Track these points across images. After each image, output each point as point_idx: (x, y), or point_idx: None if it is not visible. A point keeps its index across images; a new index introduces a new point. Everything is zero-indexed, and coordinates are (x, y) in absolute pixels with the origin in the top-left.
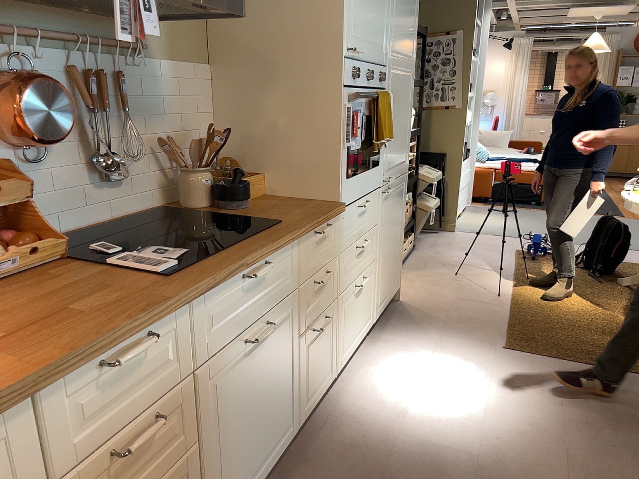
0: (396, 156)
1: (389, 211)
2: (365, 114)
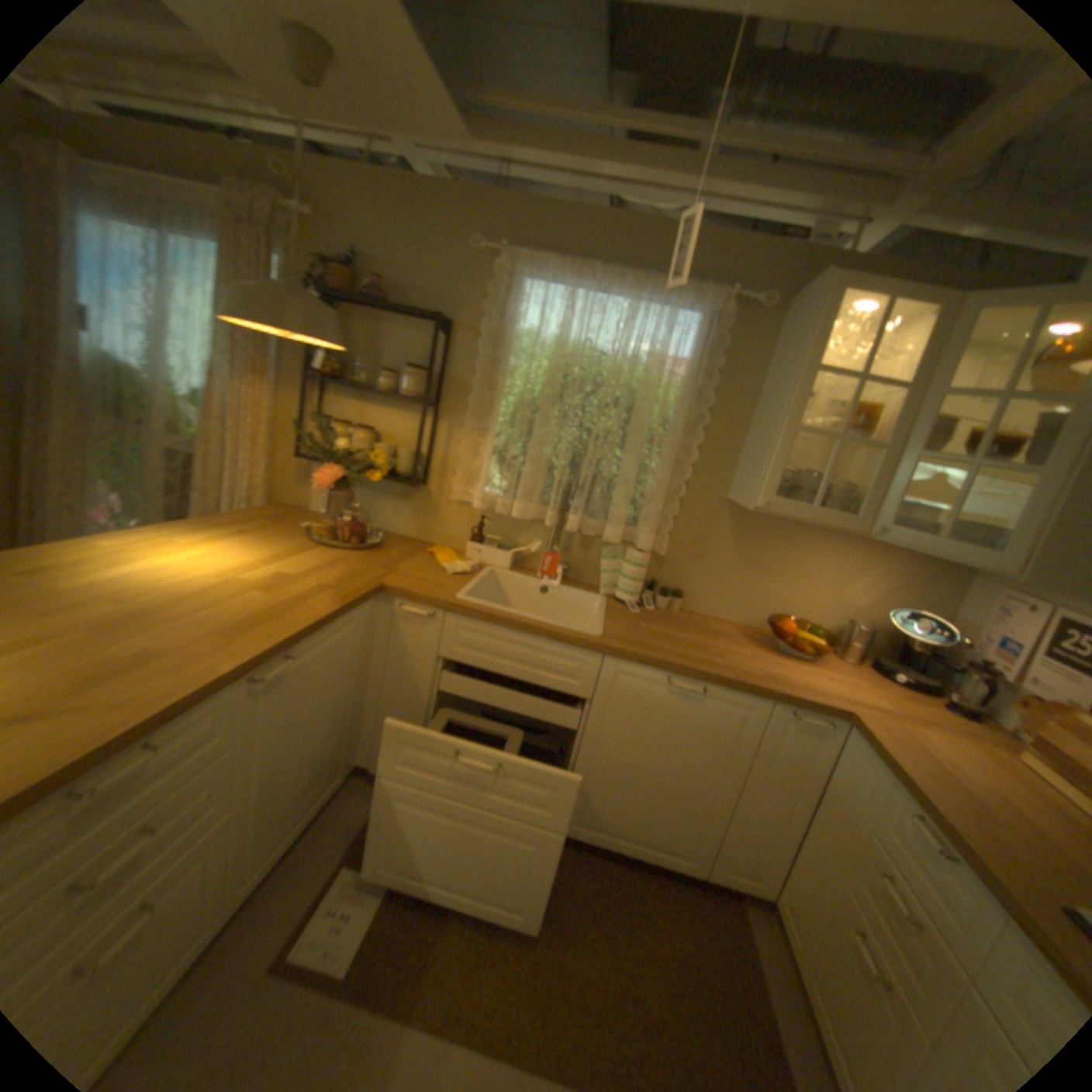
0: None
1: None
2: None
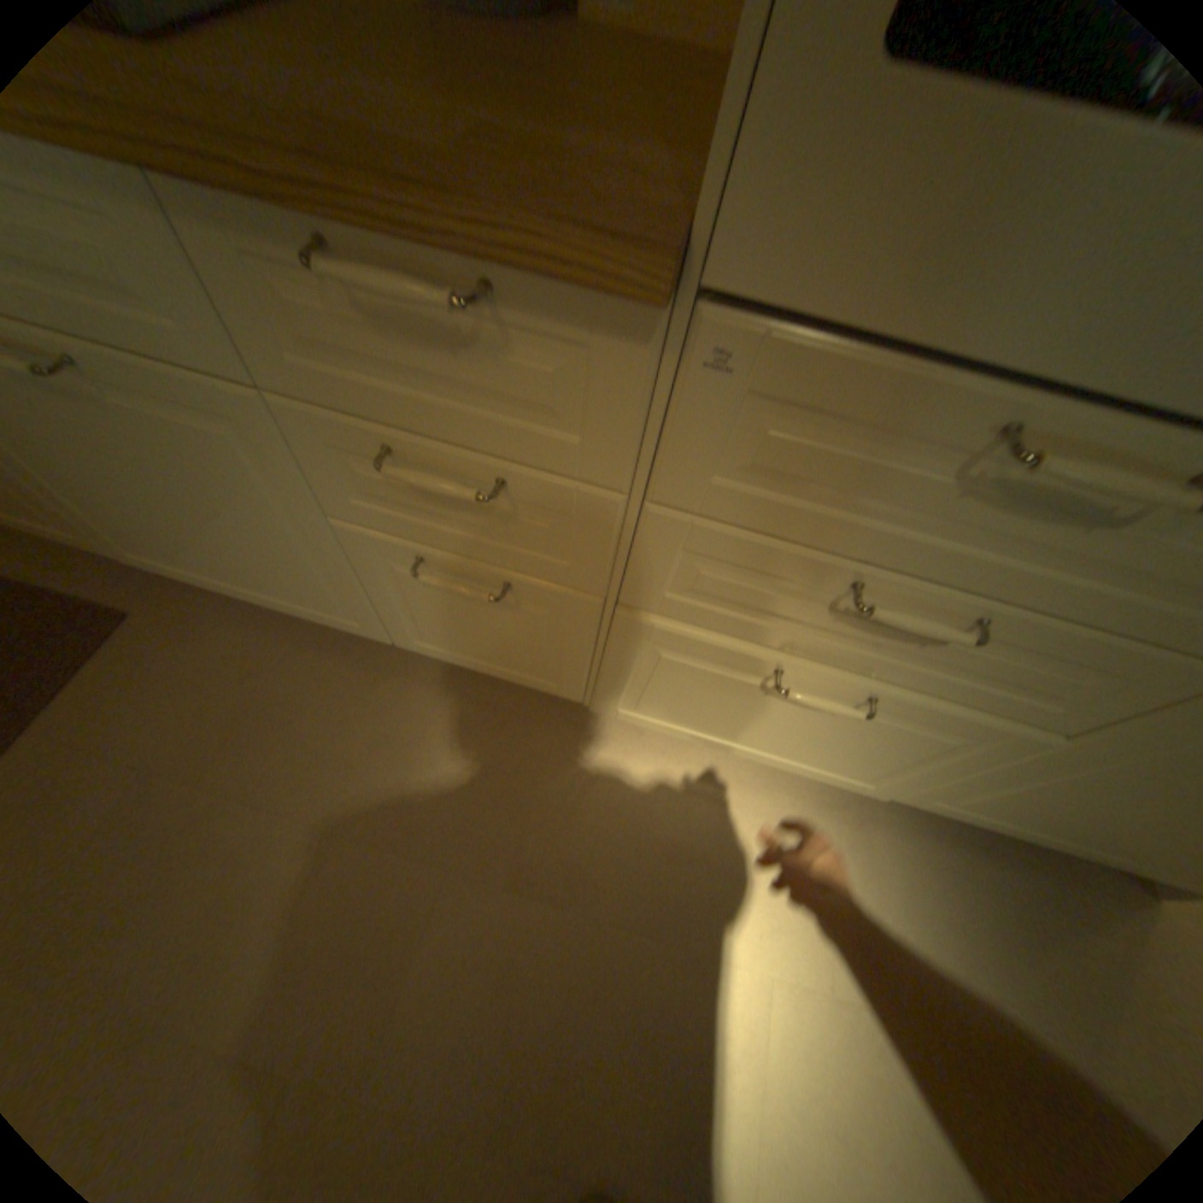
0: None
1: None
2: None
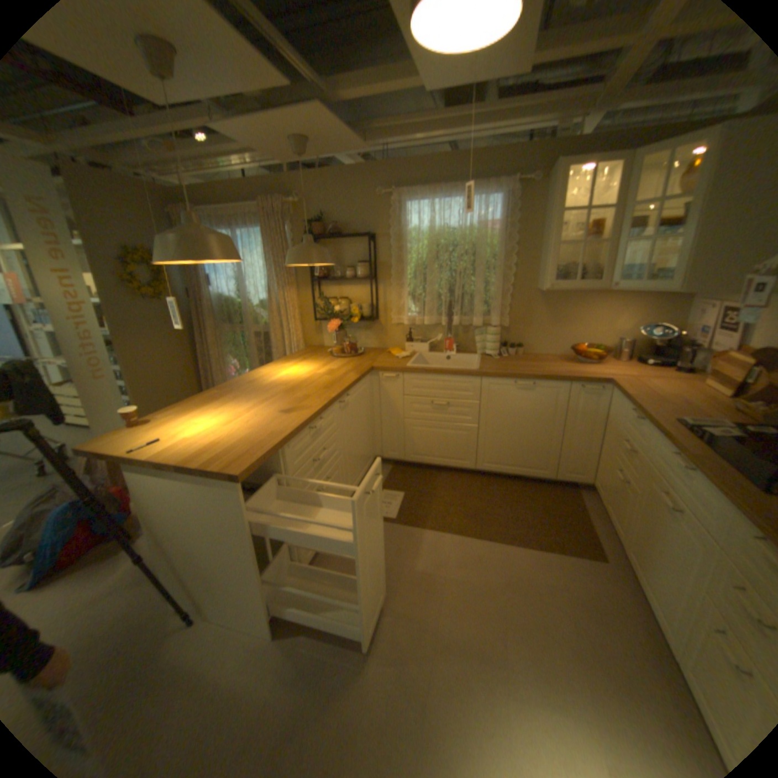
0: None
1: None
2: None
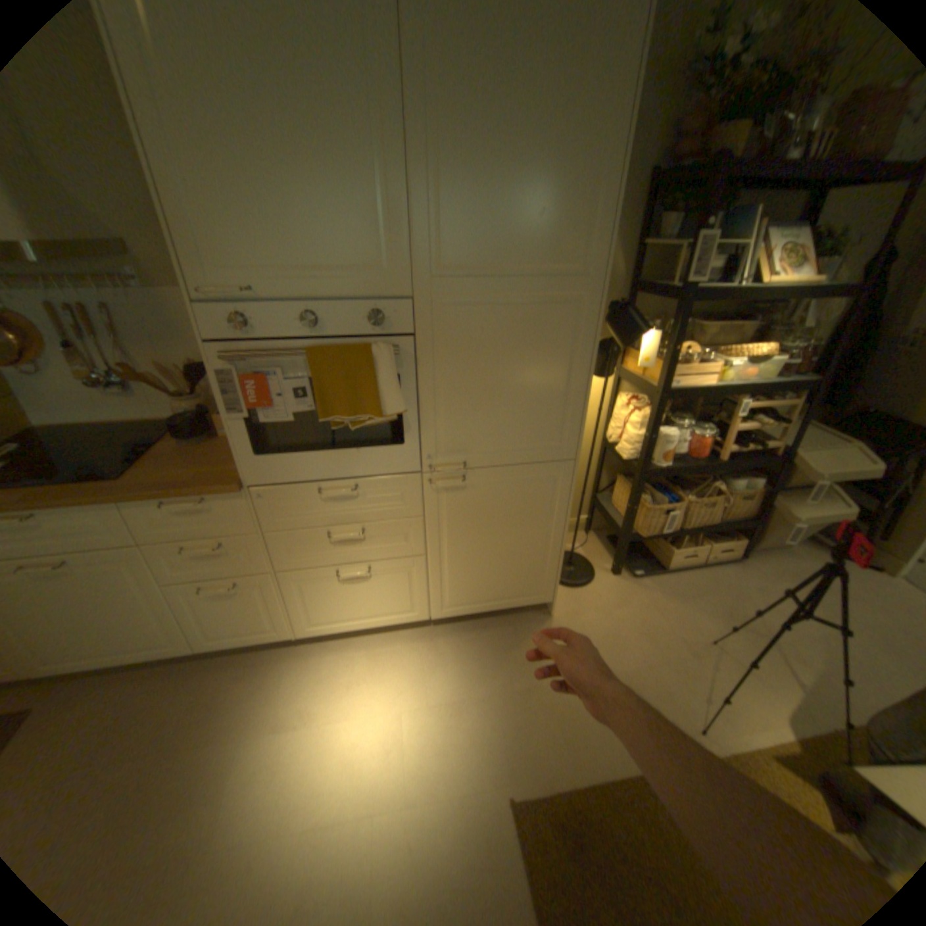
0: (496, 436)
1: (467, 506)
2: (303, 376)
